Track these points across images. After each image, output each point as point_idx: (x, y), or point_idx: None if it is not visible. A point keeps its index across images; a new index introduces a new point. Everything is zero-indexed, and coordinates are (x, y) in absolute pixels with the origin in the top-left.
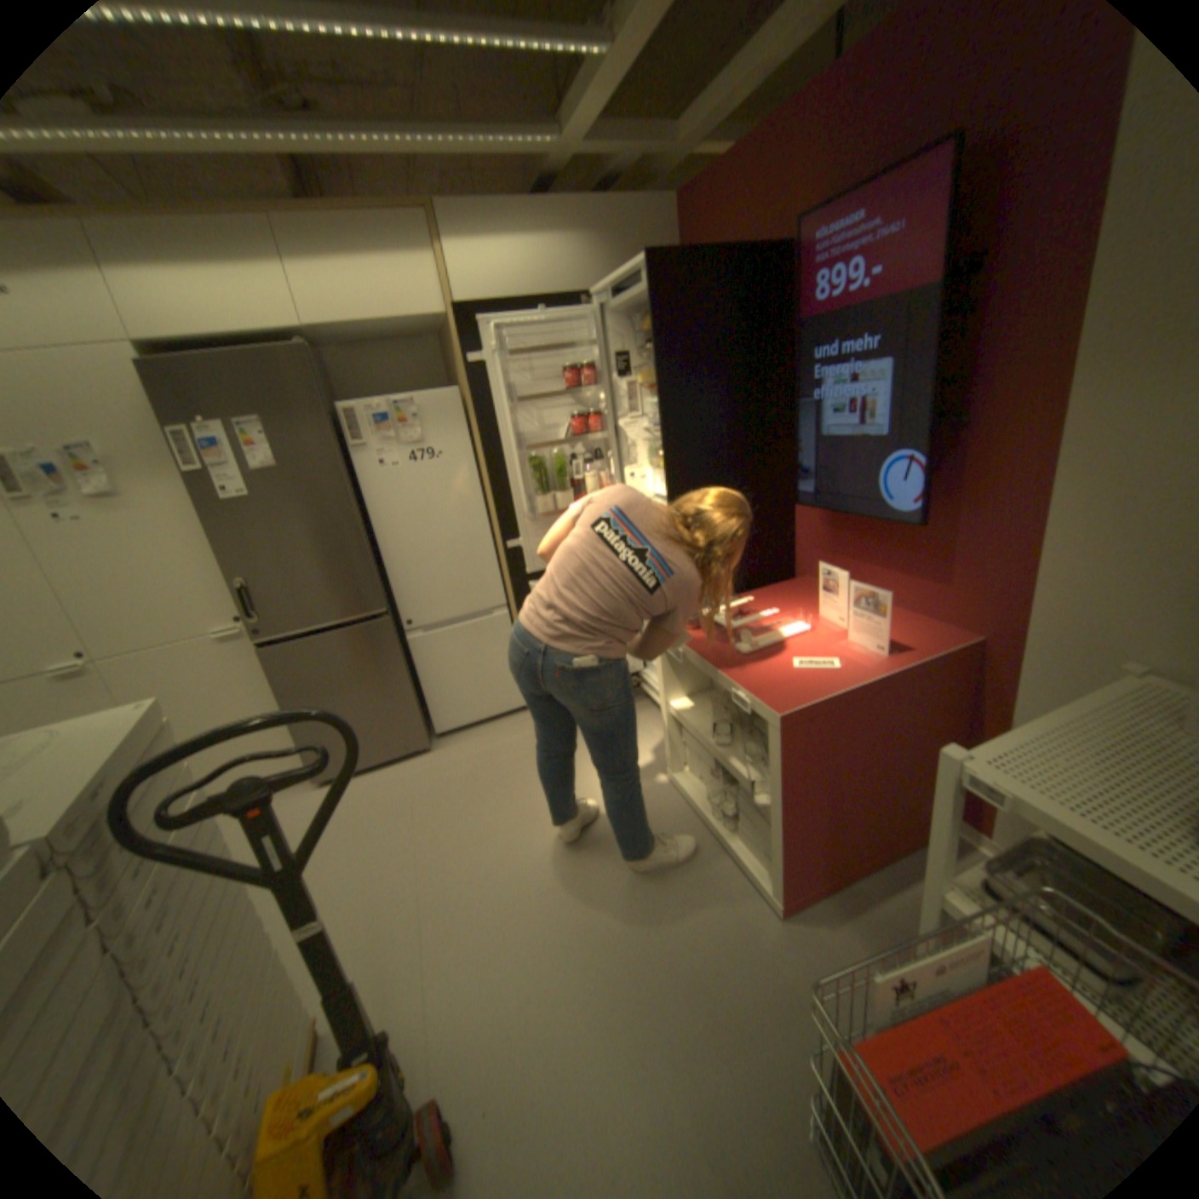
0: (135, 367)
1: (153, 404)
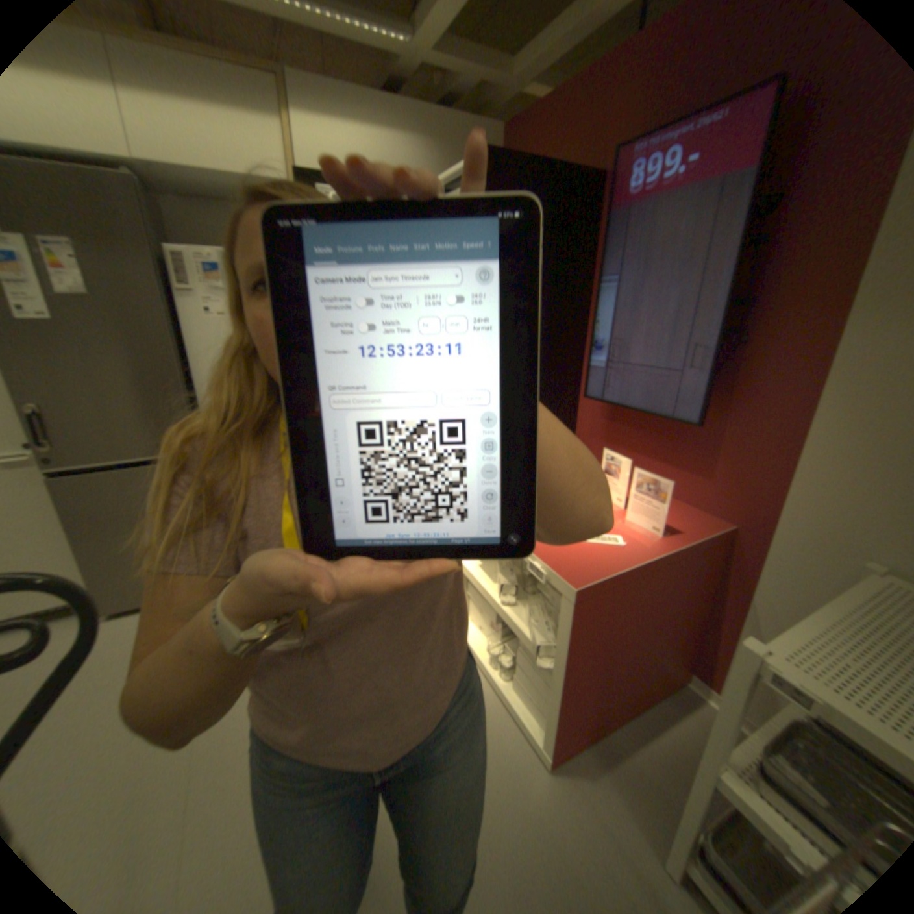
0: None
1: None
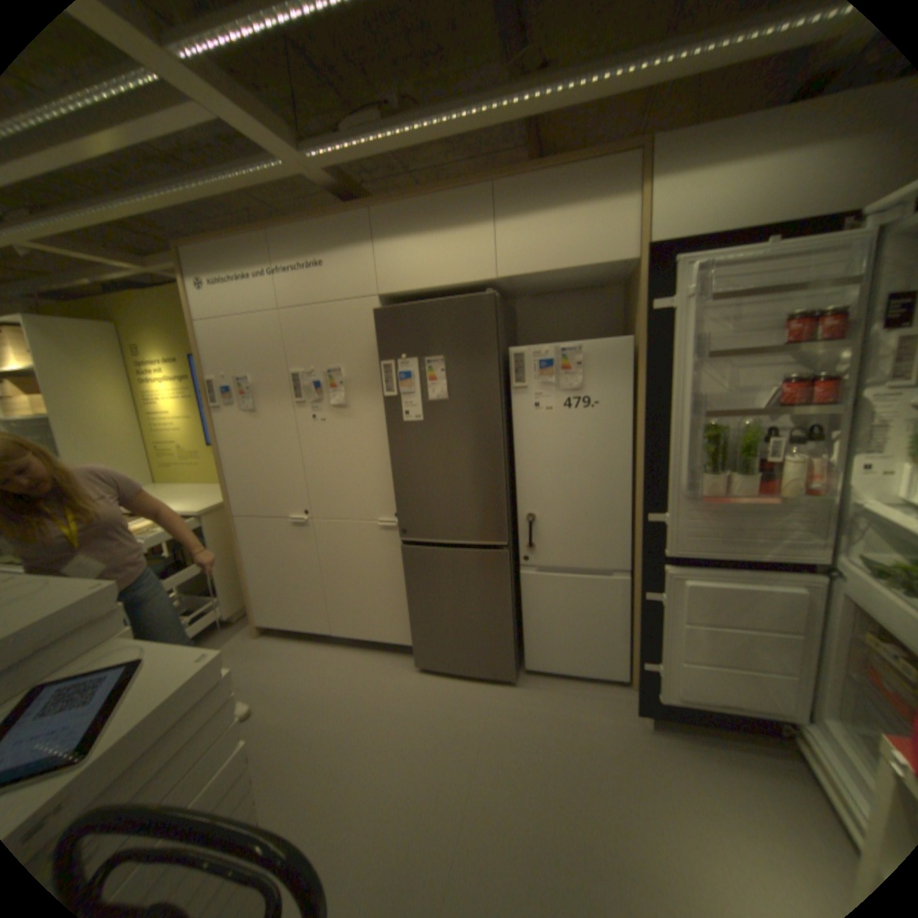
0: (377, 315)
1: (378, 343)
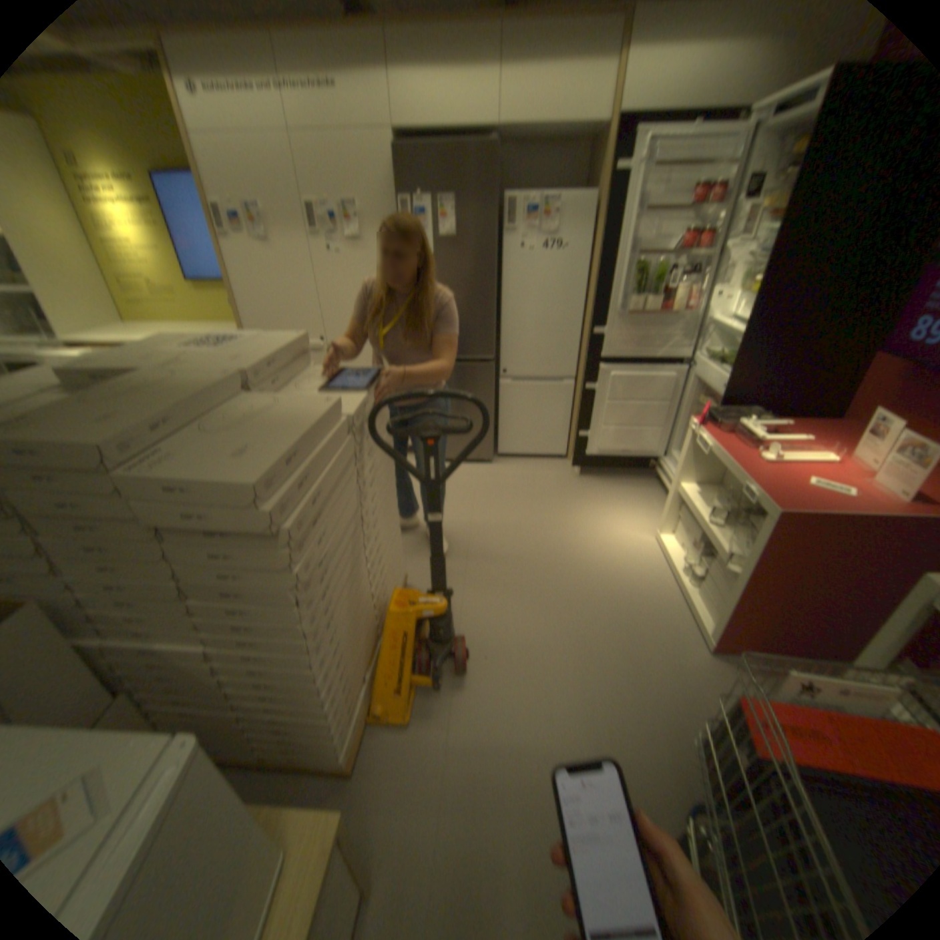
0: (390, 145)
1: (395, 175)
